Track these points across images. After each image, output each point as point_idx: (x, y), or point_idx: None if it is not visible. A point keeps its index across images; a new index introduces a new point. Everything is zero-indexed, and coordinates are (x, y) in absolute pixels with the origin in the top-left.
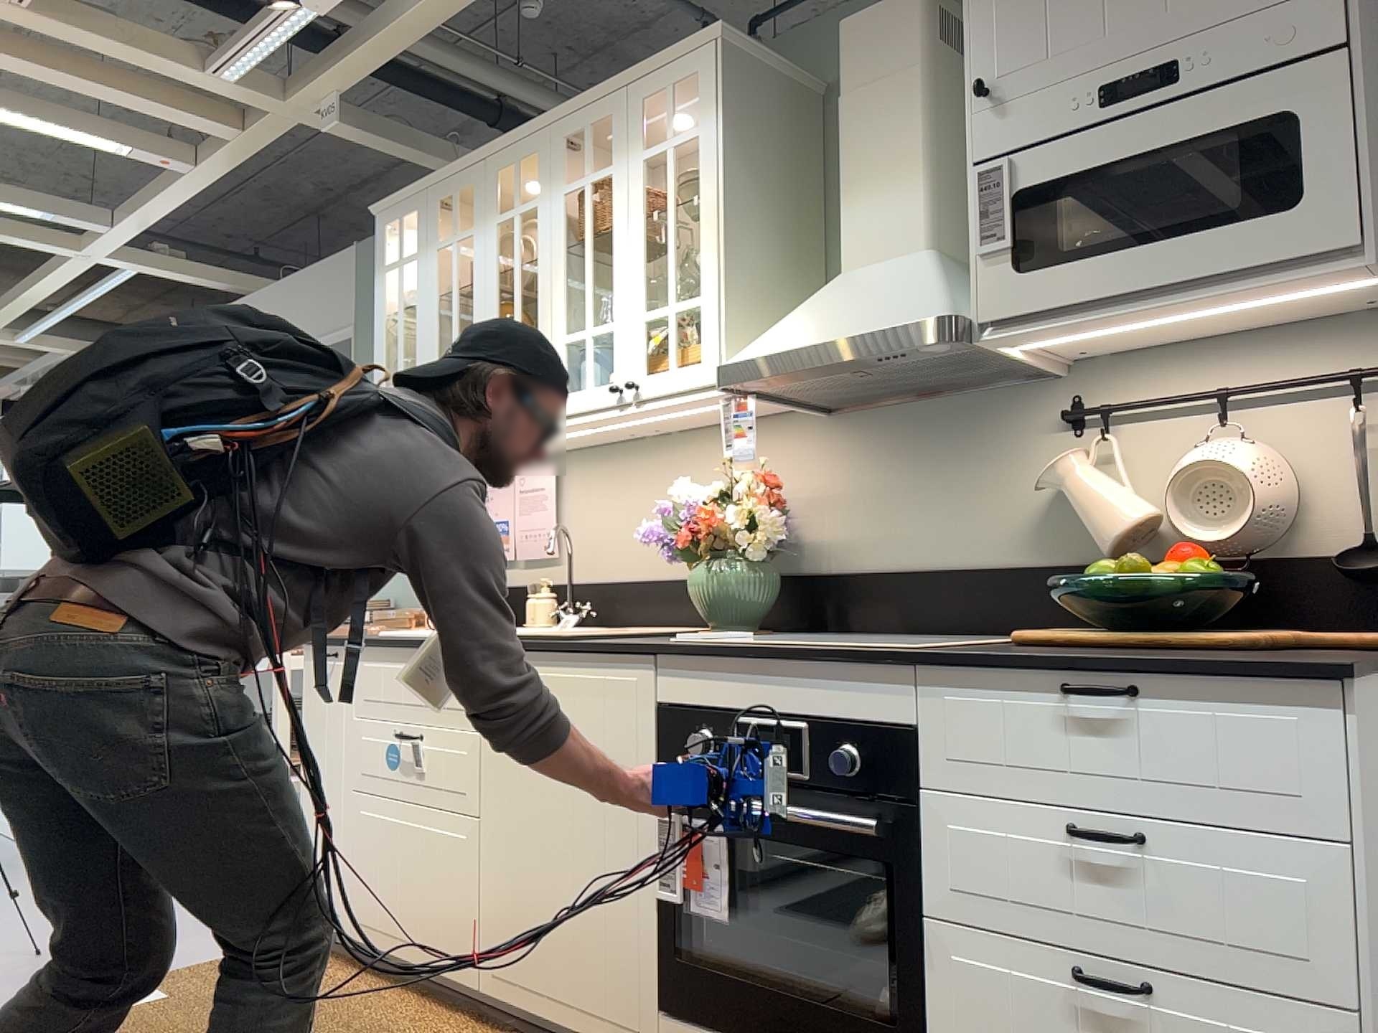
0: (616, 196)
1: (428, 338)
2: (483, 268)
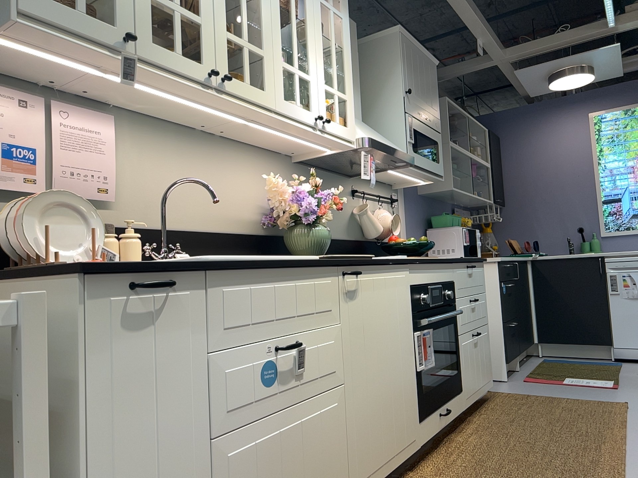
0: (309, 7)
1: None
2: None
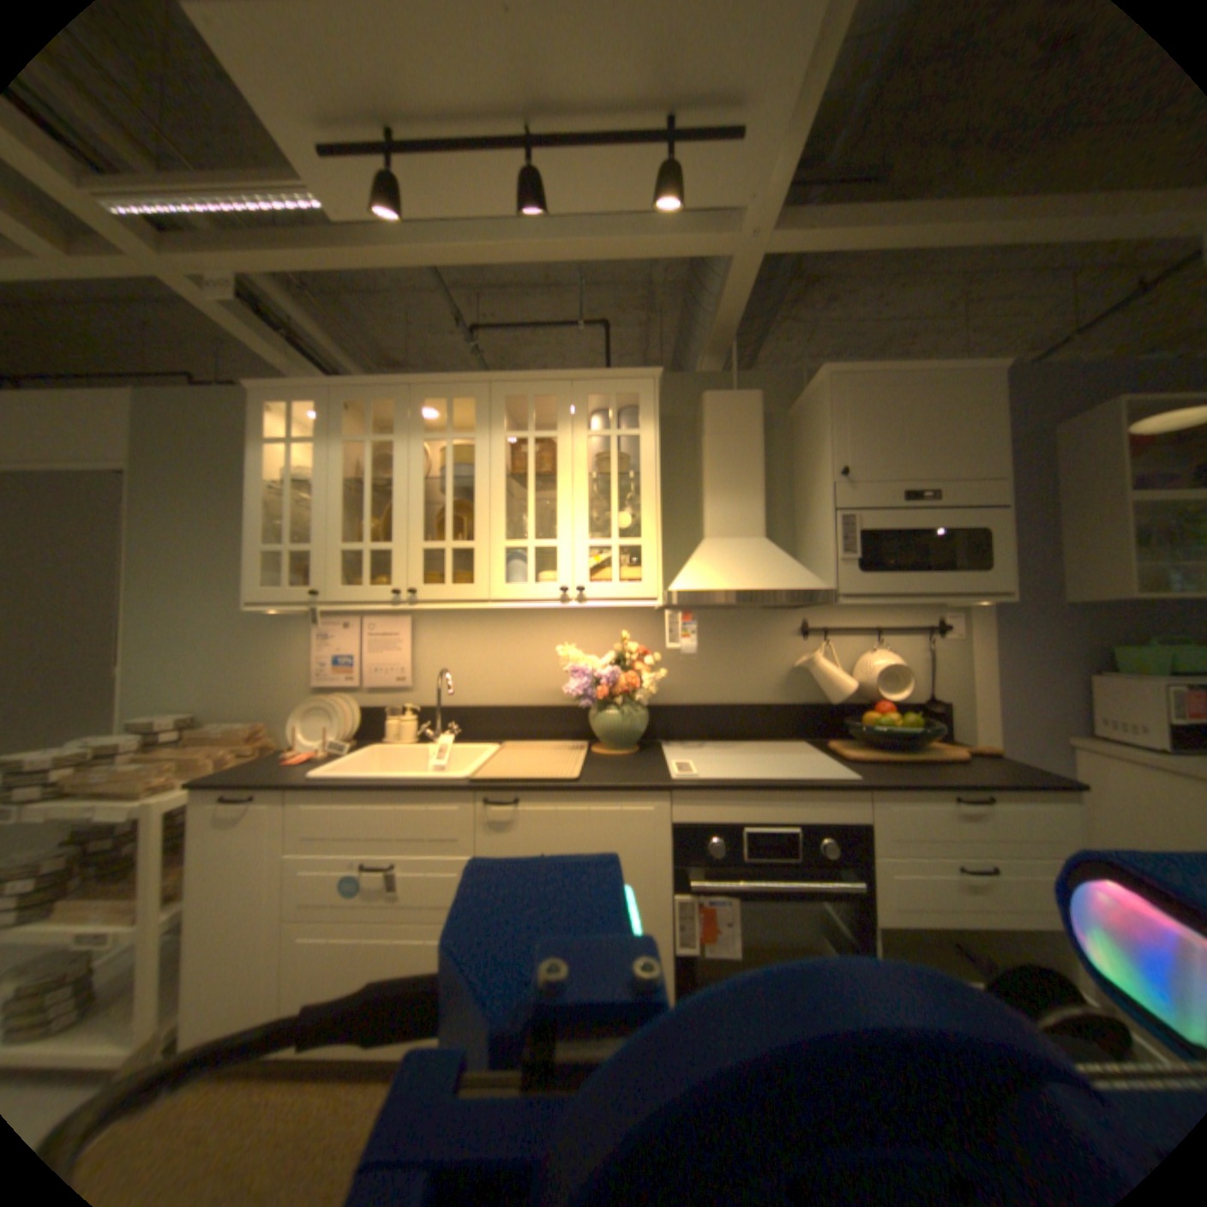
0: (562, 454)
1: (331, 513)
2: (408, 471)
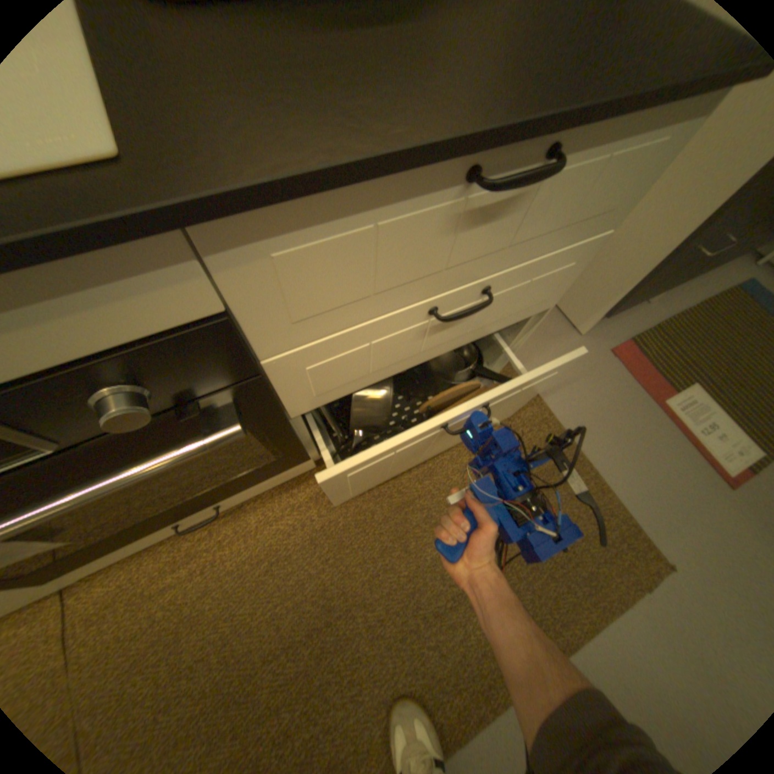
0: None
1: None
2: None
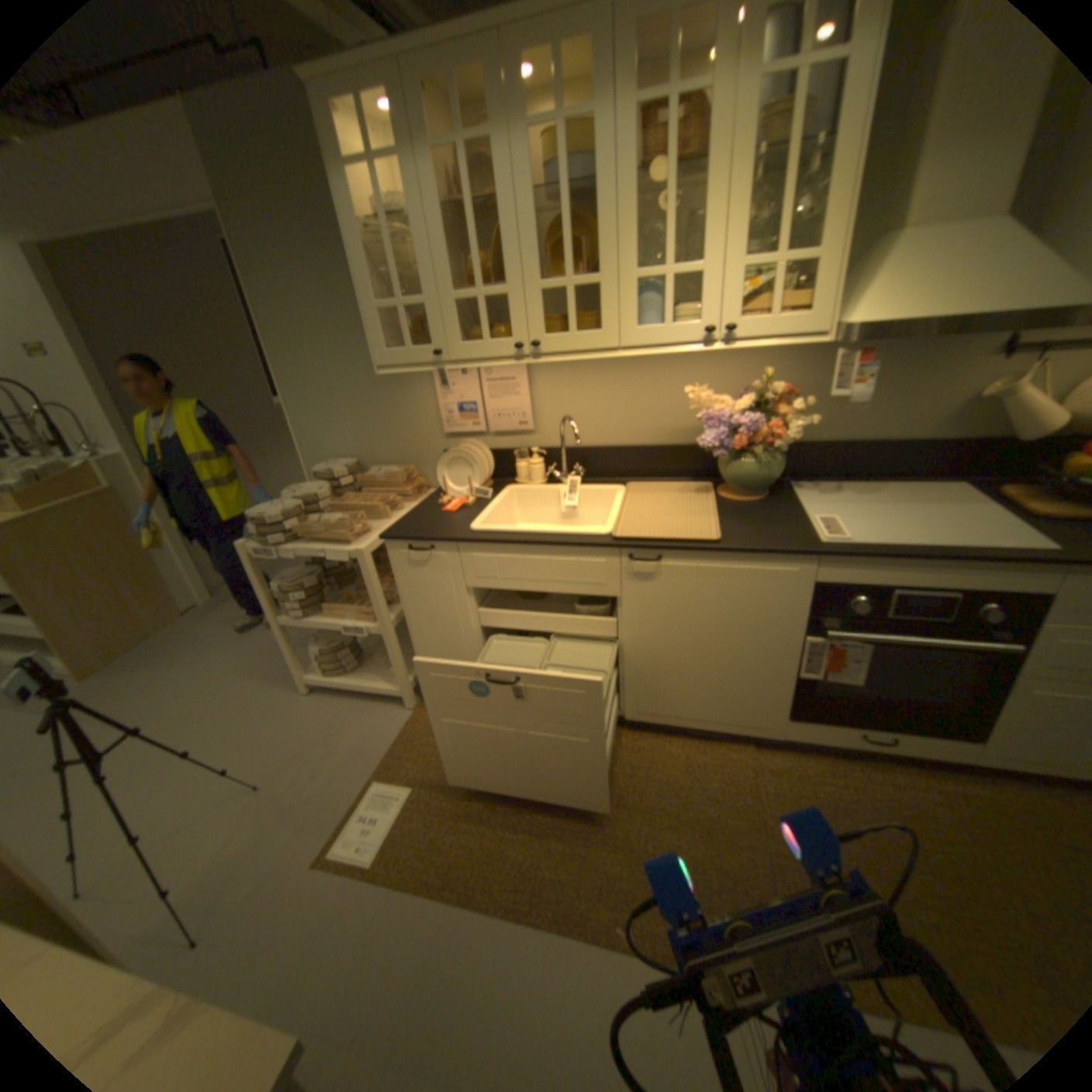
0: (719, 119)
1: (434, 255)
2: (511, 182)
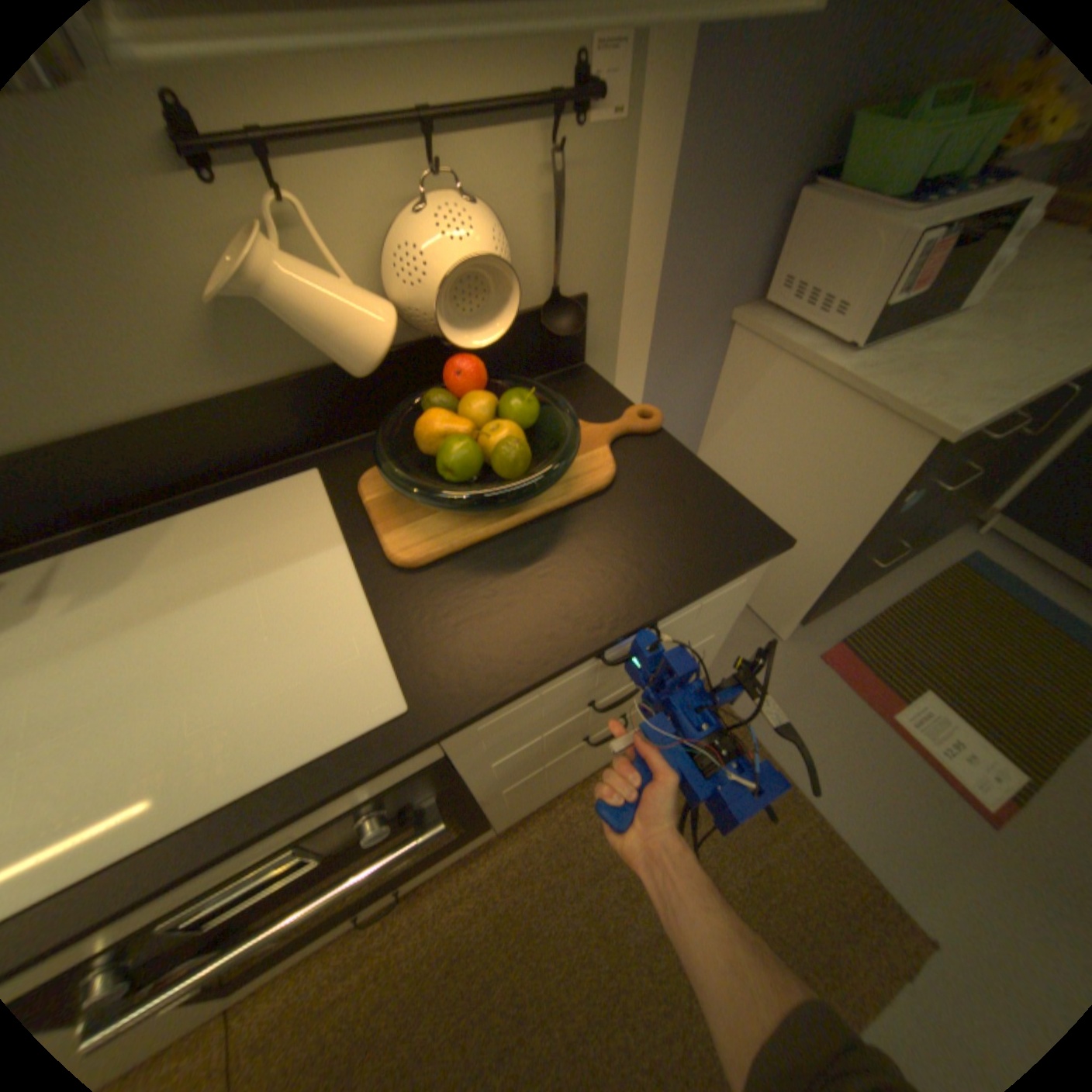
0: None
1: None
2: None
